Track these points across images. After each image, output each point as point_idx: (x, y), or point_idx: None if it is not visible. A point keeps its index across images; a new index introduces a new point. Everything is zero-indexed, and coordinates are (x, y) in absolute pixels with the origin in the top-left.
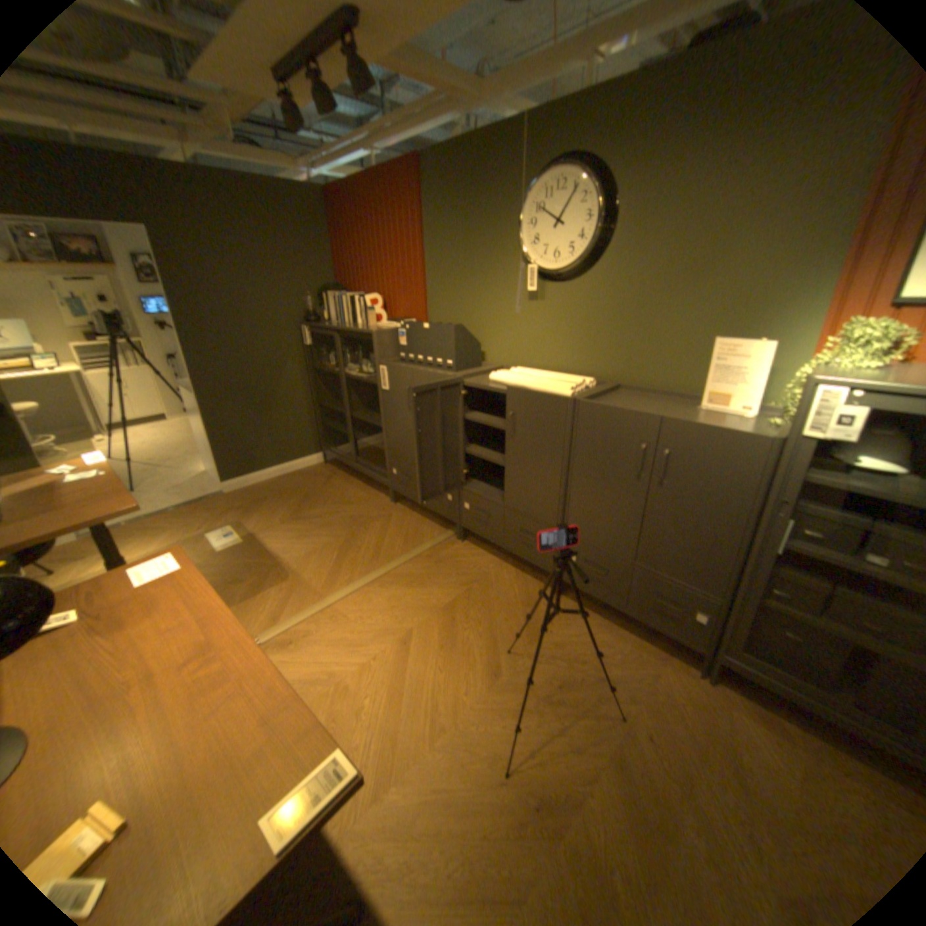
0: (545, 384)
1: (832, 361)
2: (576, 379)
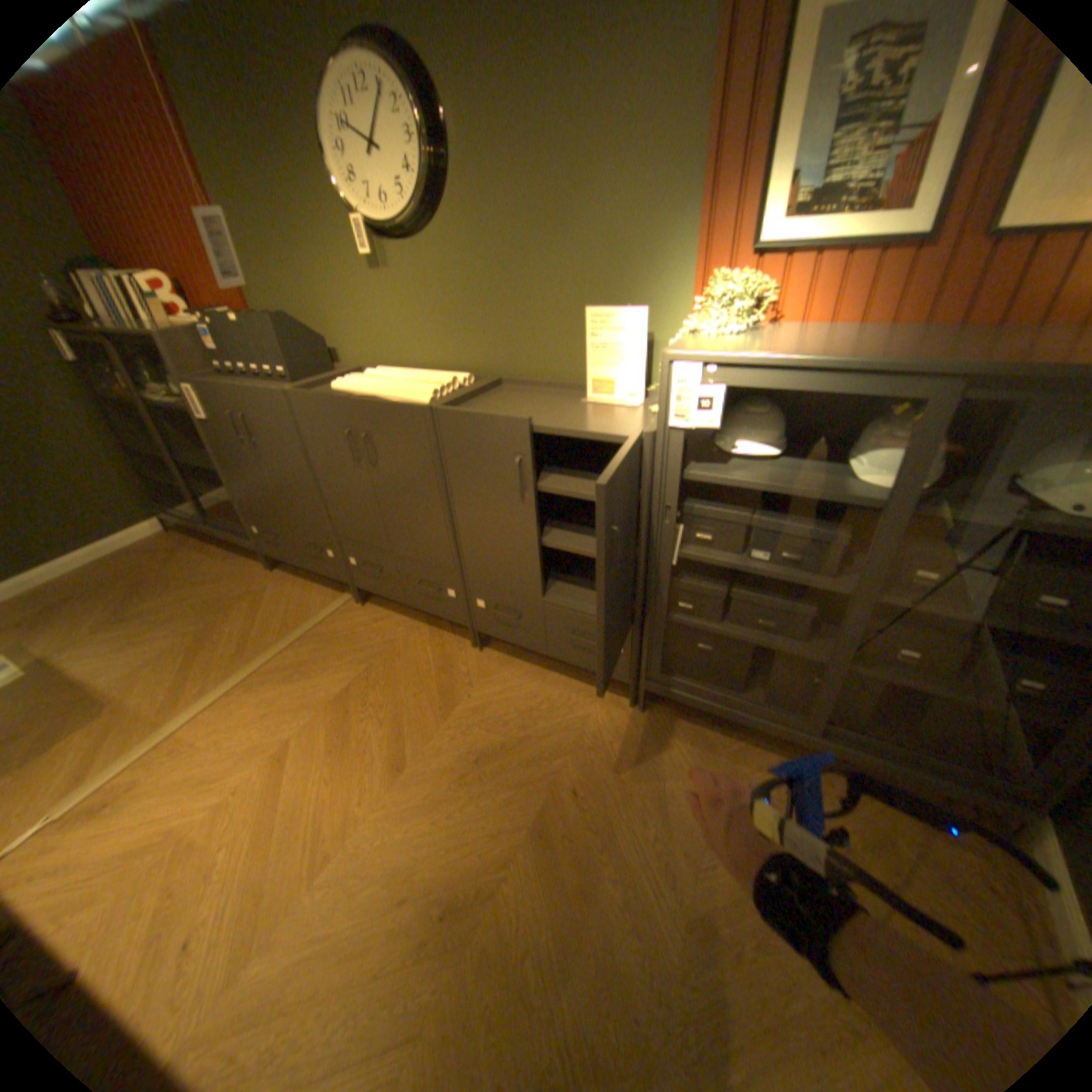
0: (401, 389)
1: (696, 330)
2: (444, 377)
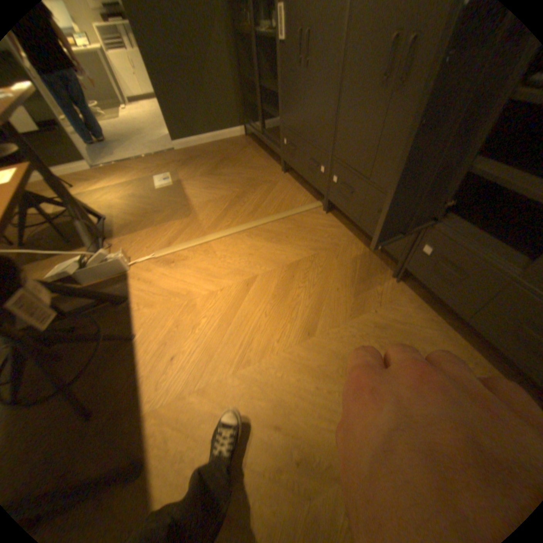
0: None
1: None
2: None
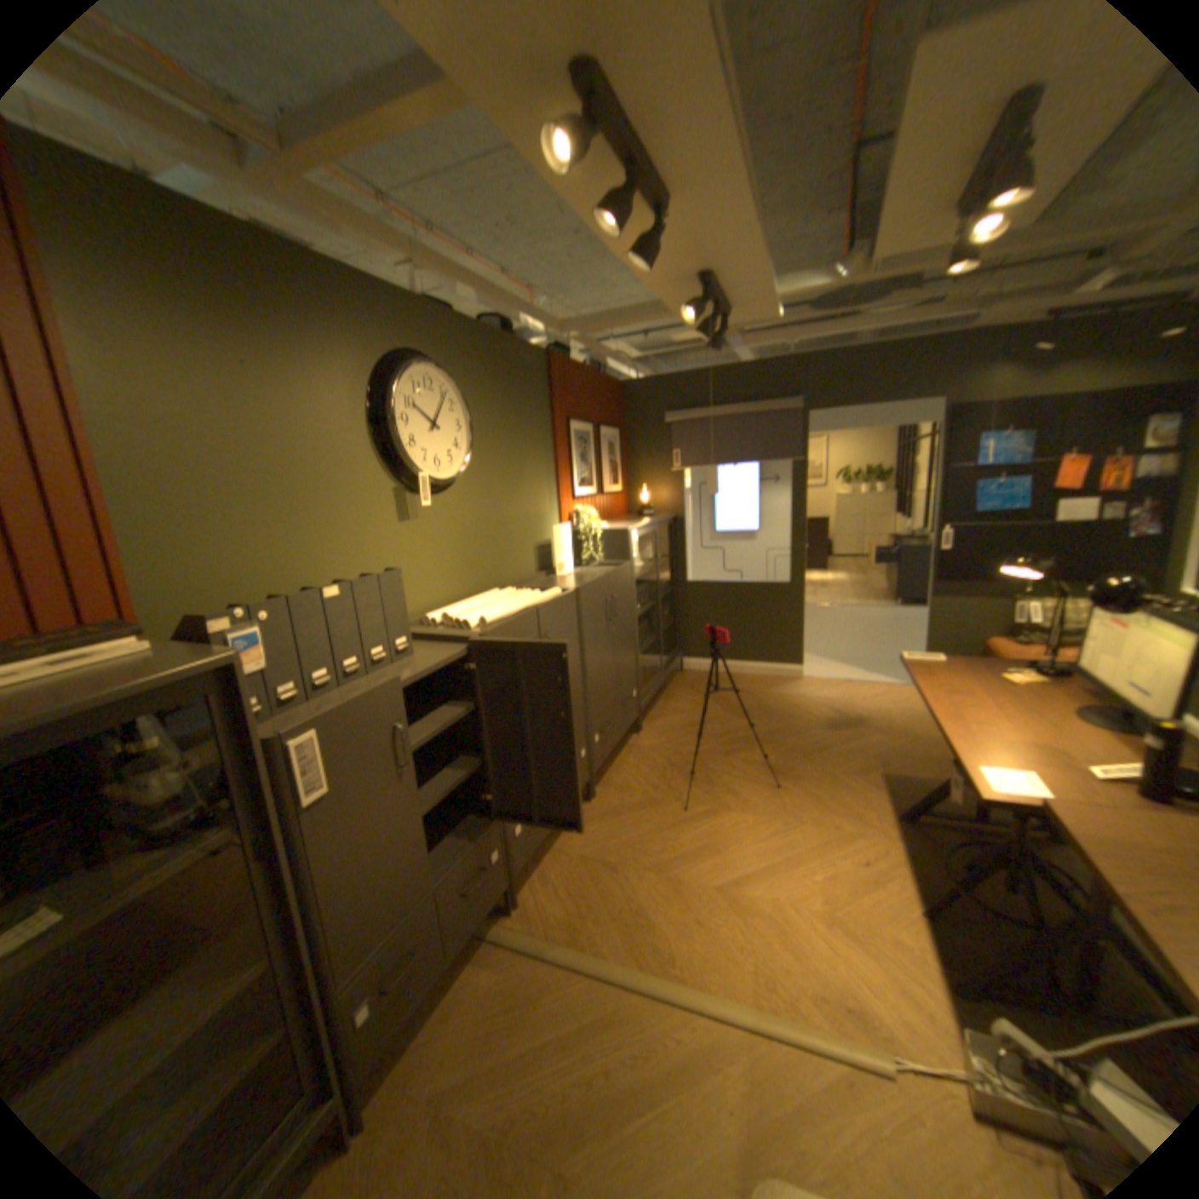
0: (525, 599)
1: (599, 527)
2: (508, 591)
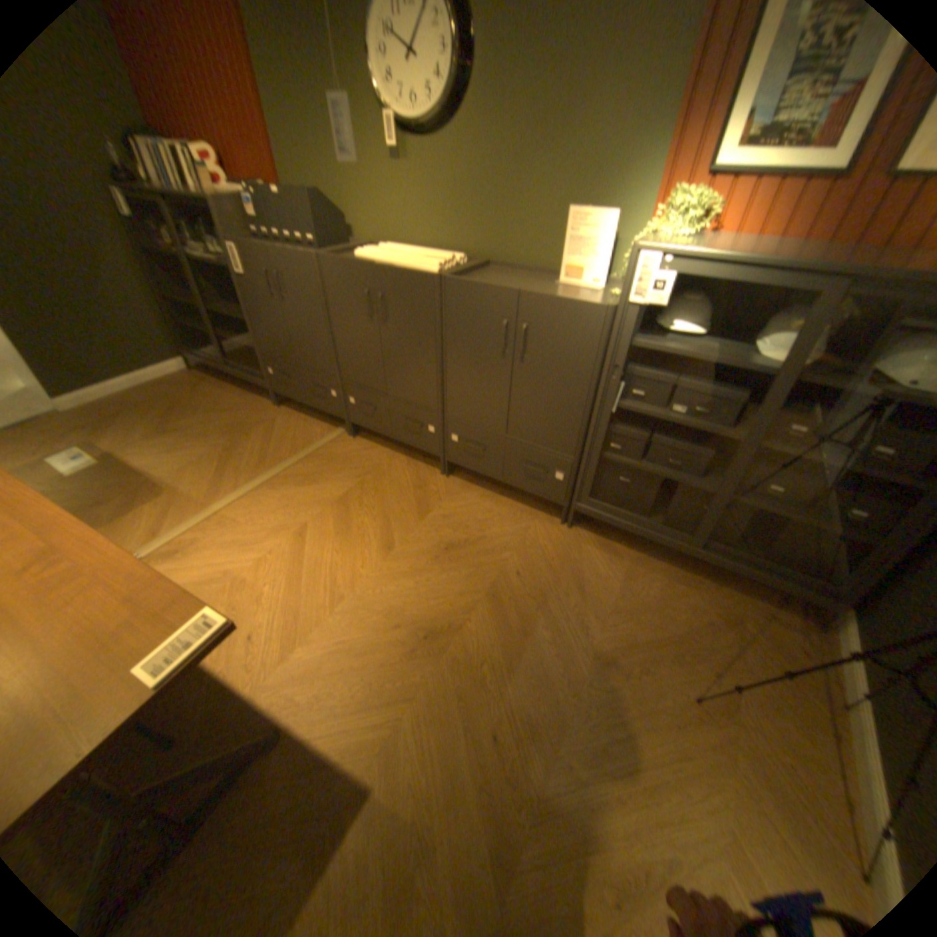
0: (413, 262)
1: (658, 231)
2: (446, 256)
